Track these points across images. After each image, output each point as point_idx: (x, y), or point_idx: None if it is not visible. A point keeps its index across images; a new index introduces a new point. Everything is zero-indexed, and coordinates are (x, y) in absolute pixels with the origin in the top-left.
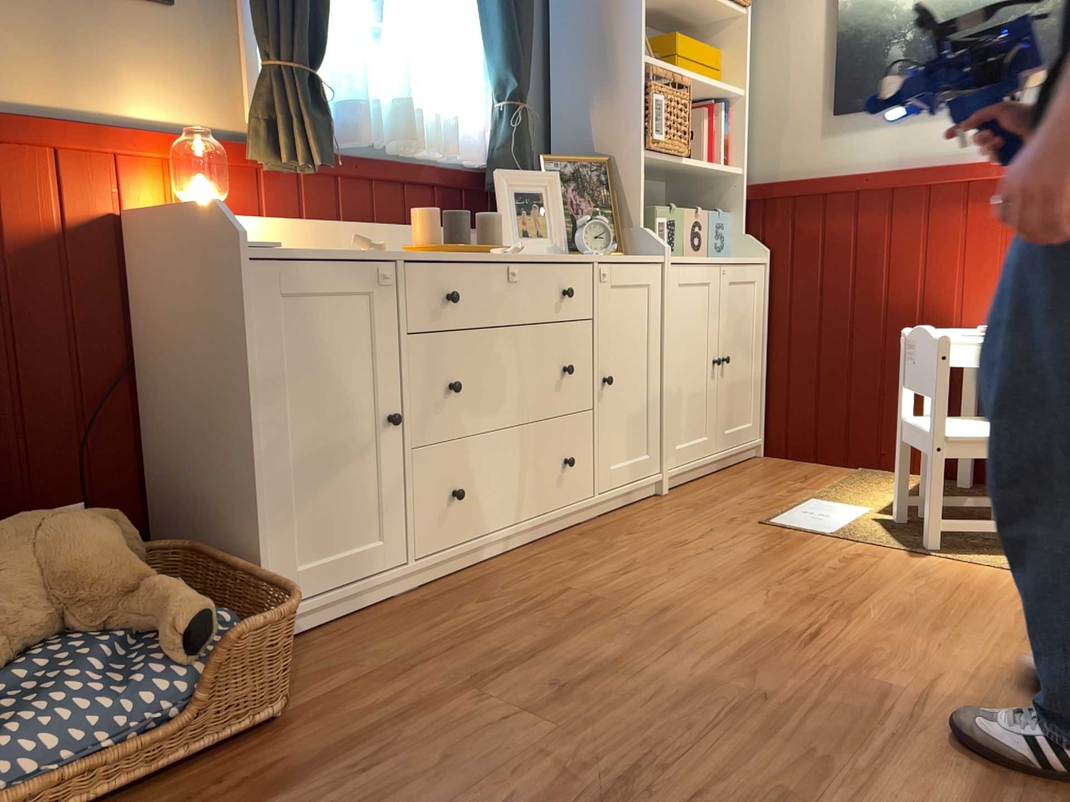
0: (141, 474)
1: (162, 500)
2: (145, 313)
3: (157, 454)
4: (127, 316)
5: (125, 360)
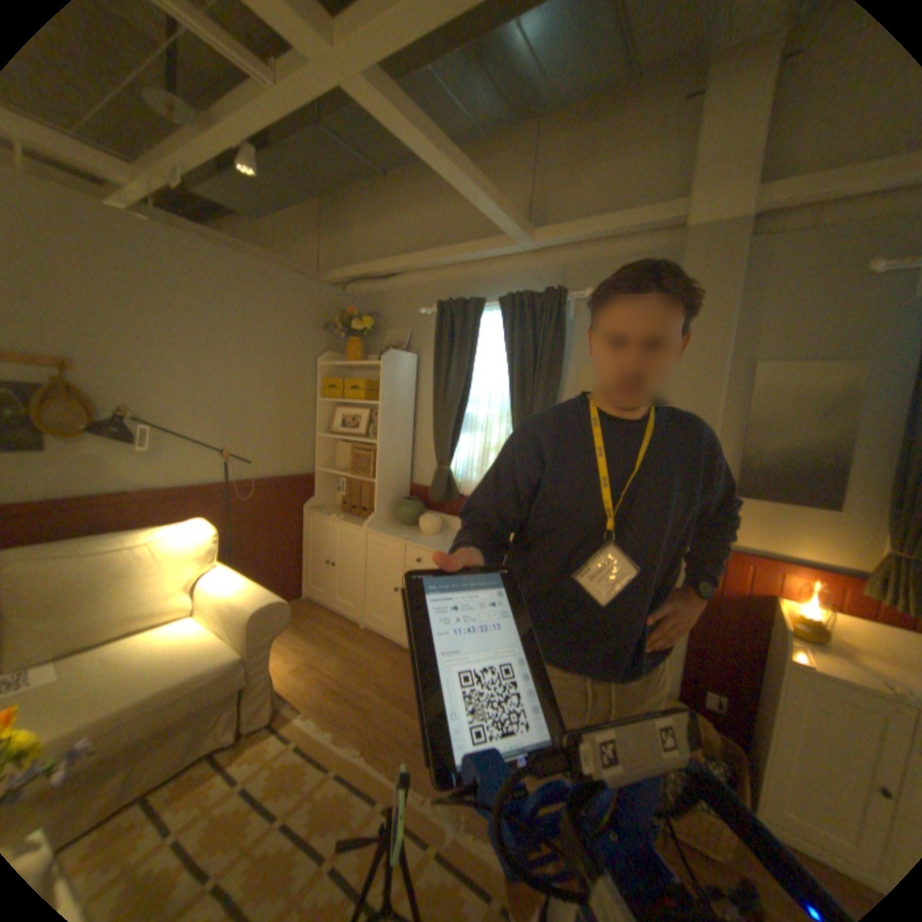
0: (756, 704)
1: (758, 722)
2: (773, 644)
3: (761, 703)
4: (770, 638)
5: (763, 655)
